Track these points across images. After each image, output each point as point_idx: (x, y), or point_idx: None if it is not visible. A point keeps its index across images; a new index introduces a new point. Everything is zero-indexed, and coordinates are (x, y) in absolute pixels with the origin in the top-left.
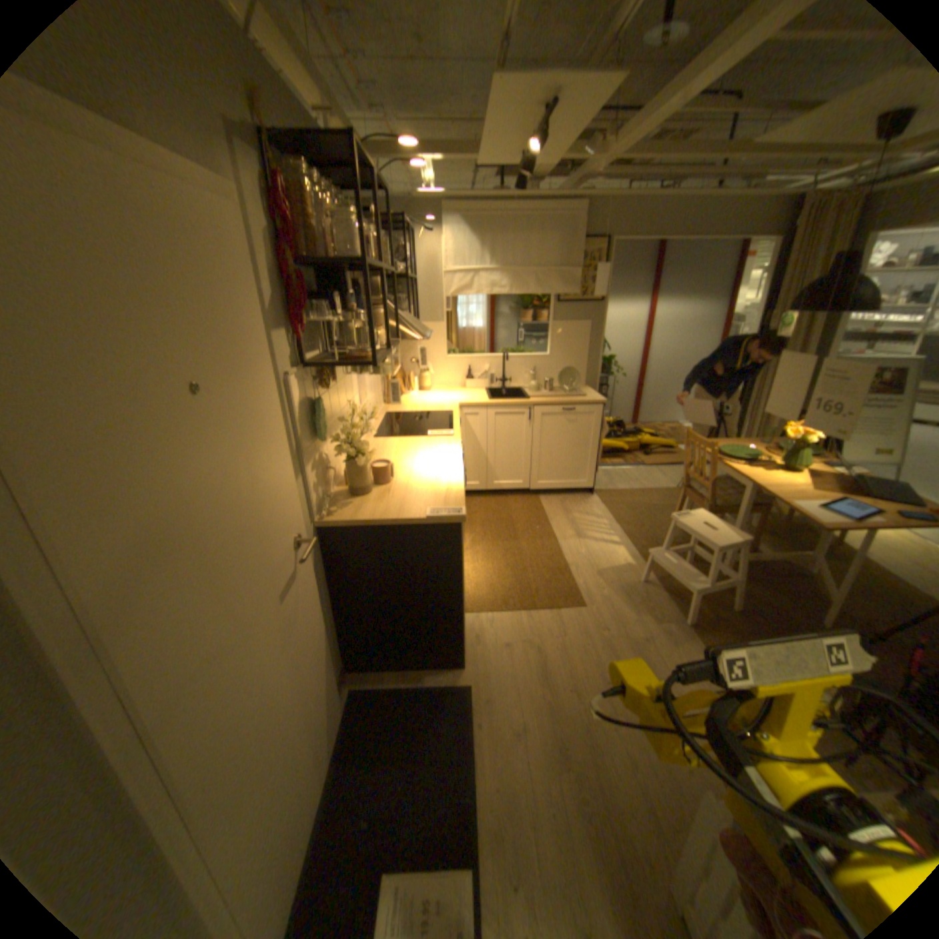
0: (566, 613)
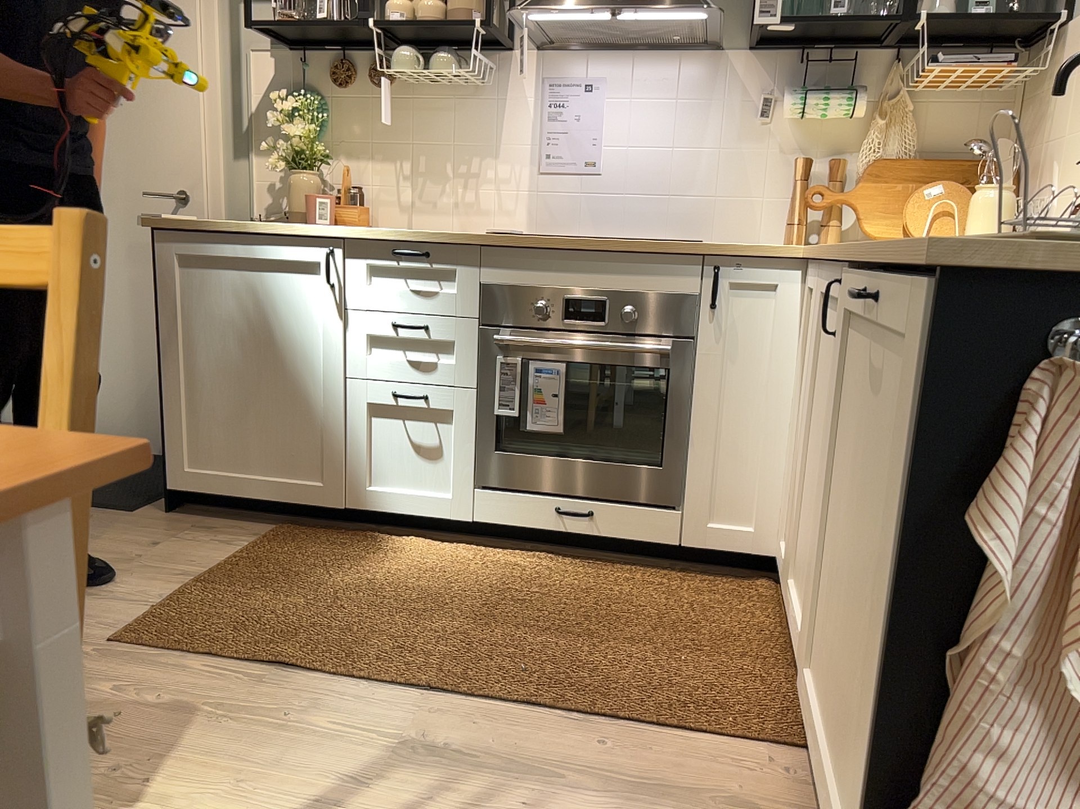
0: (127, 609)
